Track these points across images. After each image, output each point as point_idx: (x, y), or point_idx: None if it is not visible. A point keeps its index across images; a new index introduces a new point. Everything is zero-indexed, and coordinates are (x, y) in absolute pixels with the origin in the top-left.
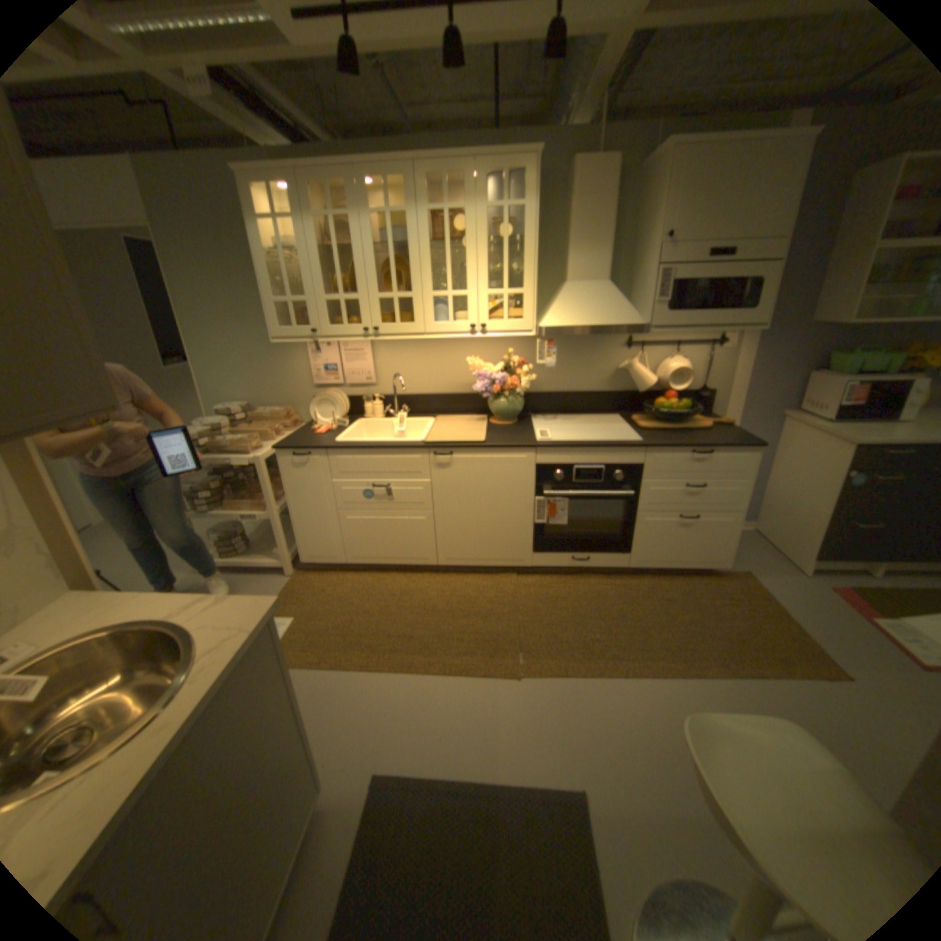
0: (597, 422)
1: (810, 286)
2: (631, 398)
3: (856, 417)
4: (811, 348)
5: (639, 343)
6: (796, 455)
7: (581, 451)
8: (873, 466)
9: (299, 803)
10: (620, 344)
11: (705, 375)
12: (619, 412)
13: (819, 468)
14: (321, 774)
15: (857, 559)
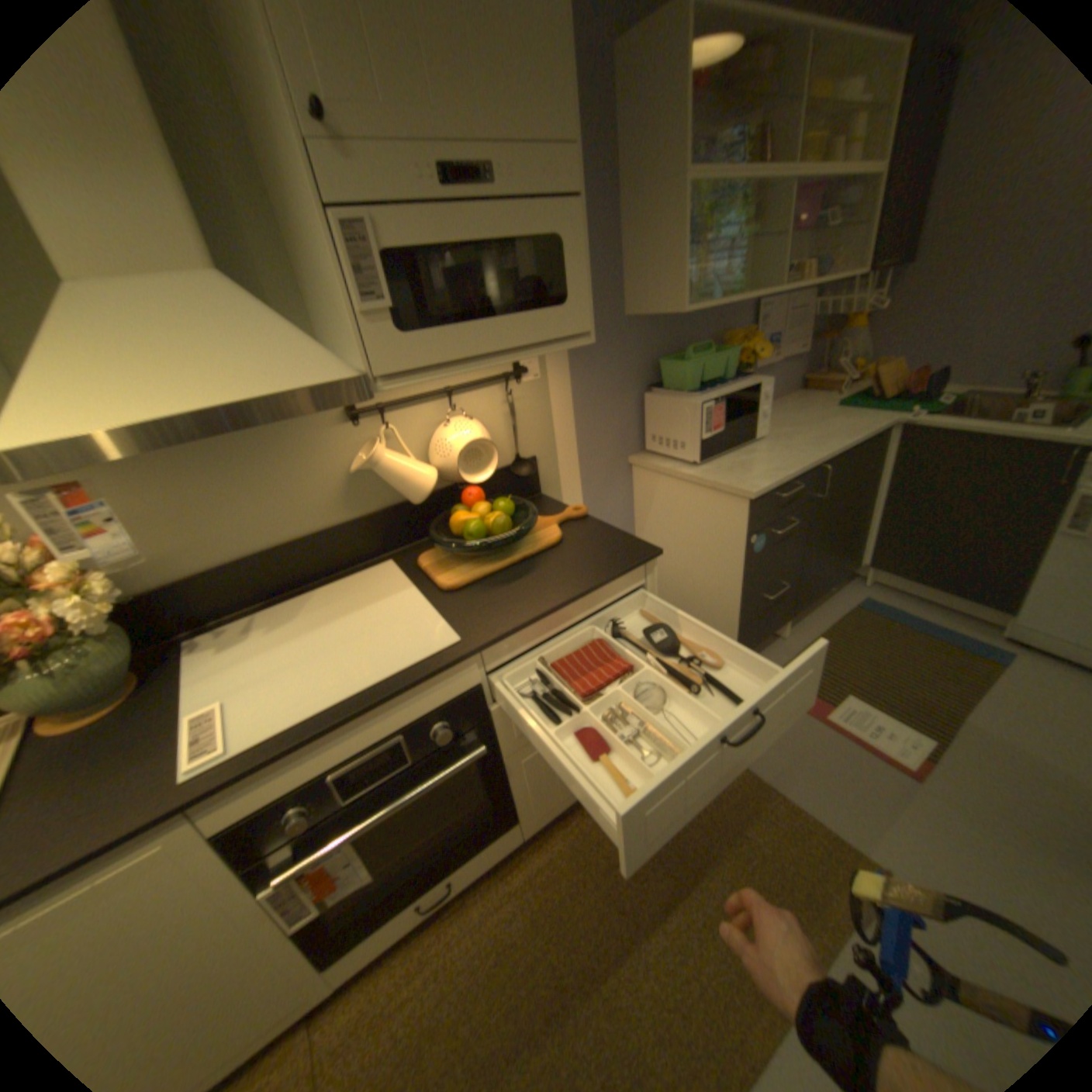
0: (350, 597)
1: (607, 258)
2: (401, 517)
3: (718, 449)
4: (633, 357)
5: (371, 409)
6: (662, 519)
7: (324, 741)
8: (768, 519)
9: None
10: (331, 419)
11: (511, 437)
12: (389, 550)
13: (702, 534)
14: None
15: (769, 633)
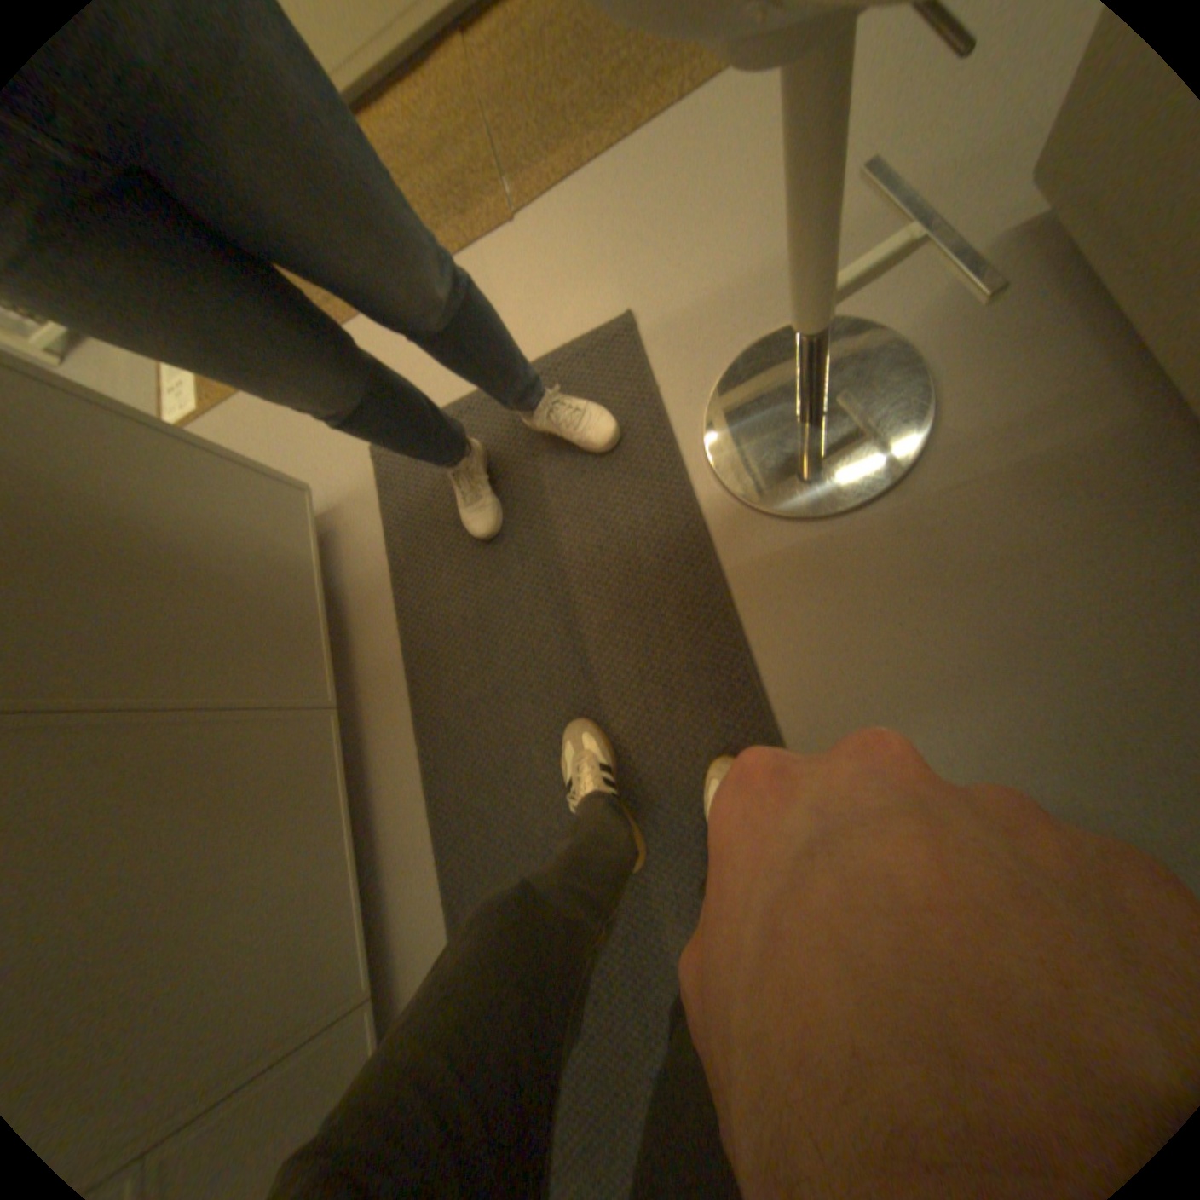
0: None
1: None
2: None
3: None
4: None
5: None
6: None
7: None
8: None
9: (267, 507)
10: None
11: None
12: None
13: None
14: (320, 477)
15: None
